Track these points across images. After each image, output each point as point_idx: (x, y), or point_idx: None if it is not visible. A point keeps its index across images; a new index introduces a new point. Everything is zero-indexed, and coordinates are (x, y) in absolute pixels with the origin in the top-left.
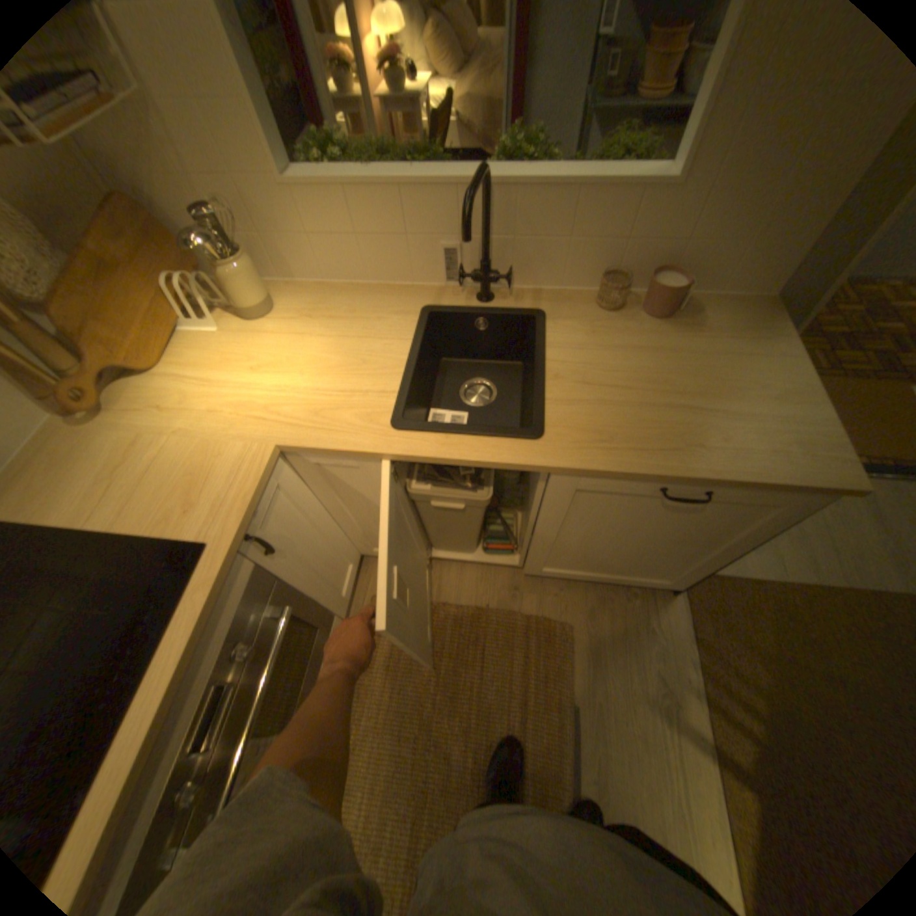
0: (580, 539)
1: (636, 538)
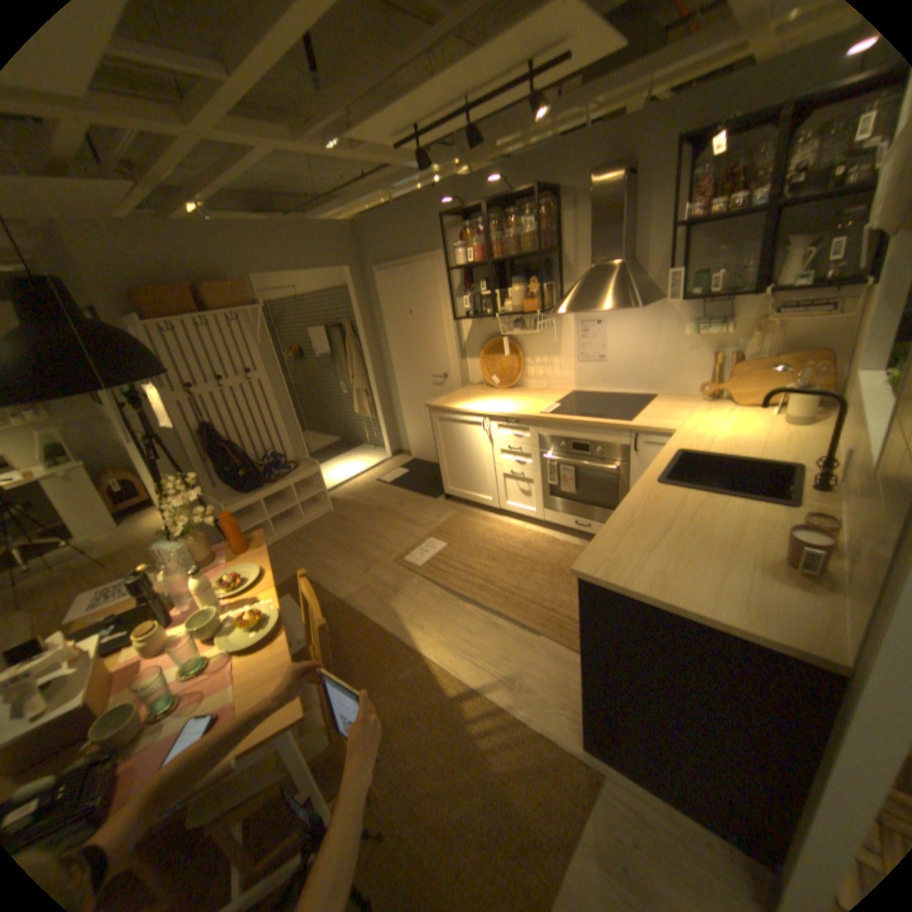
0: None
1: None
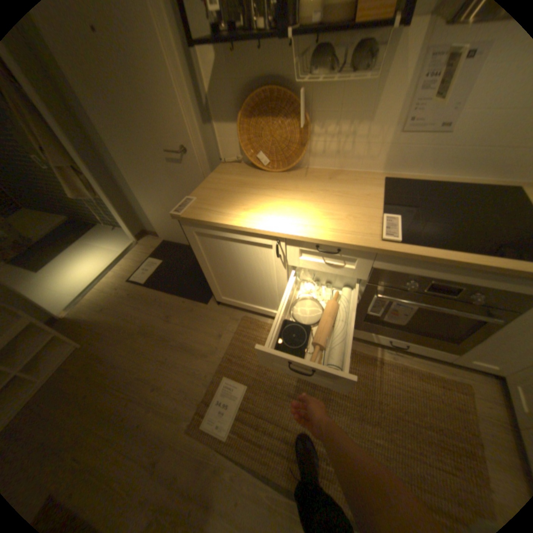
0: None
1: None
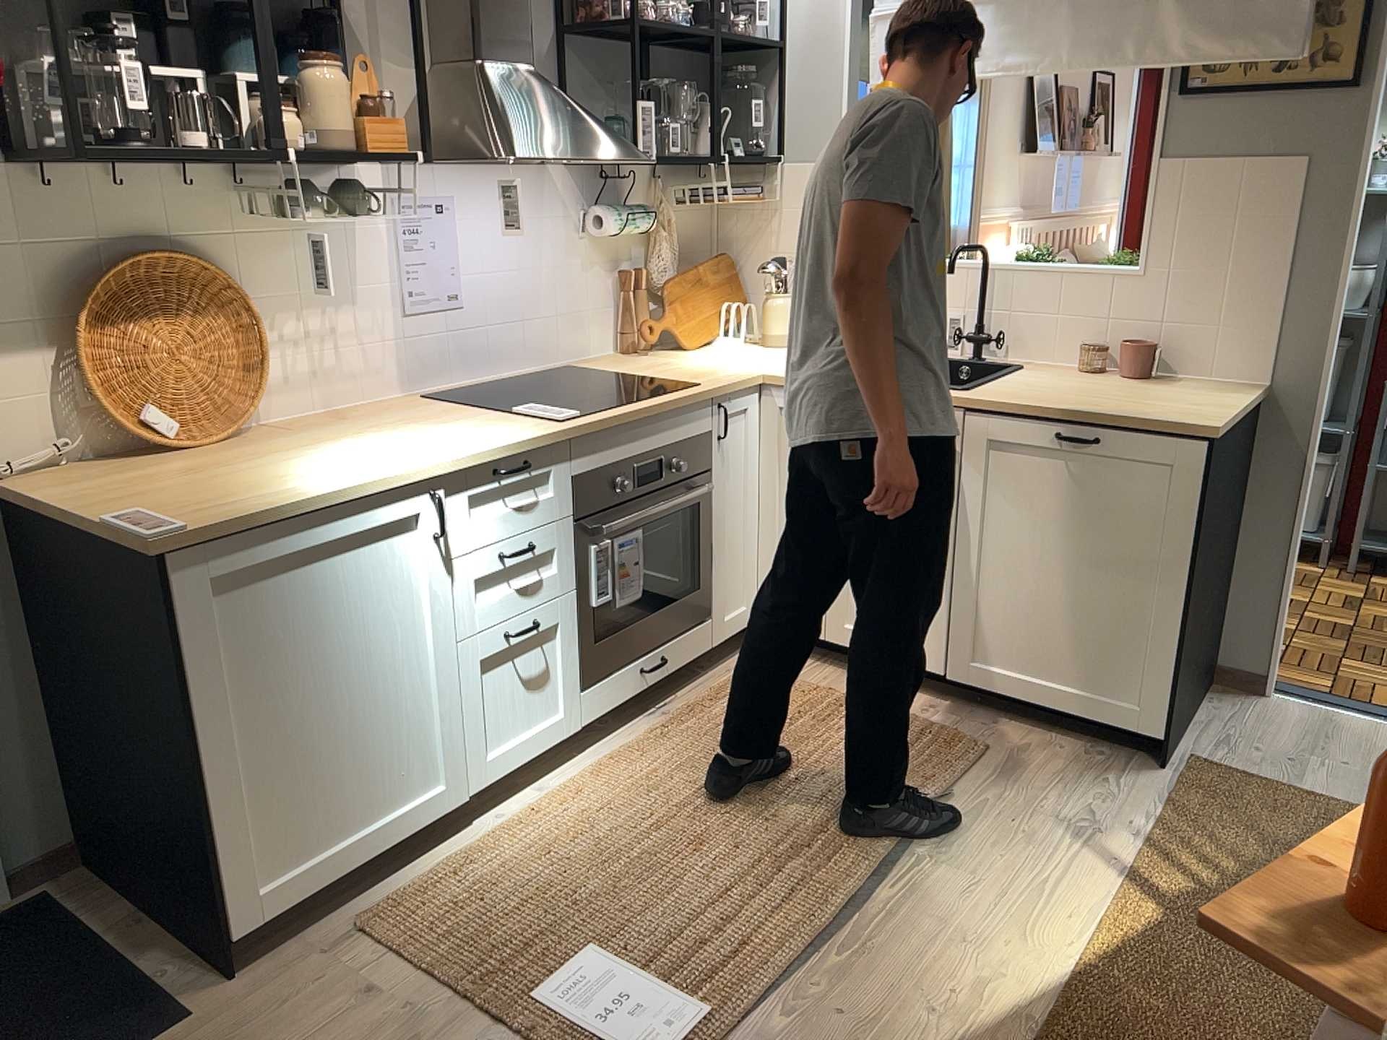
0: (1011, 559)
1: (1068, 553)
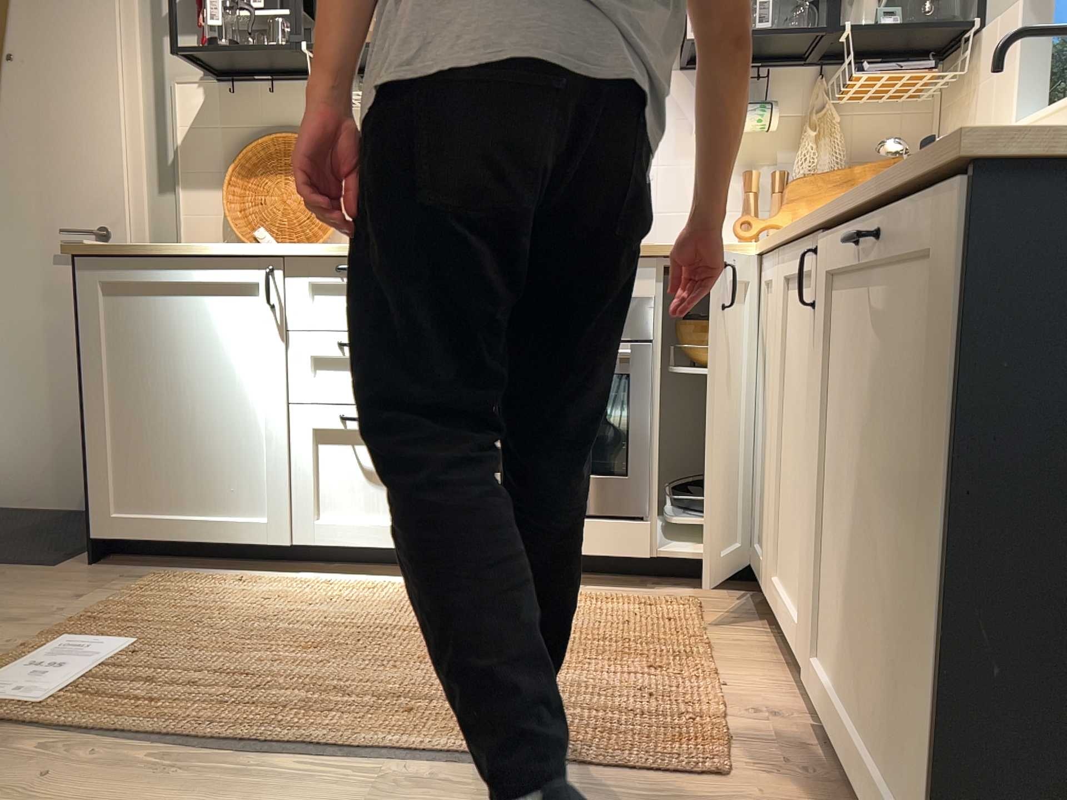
0: (848, 484)
1: (881, 472)
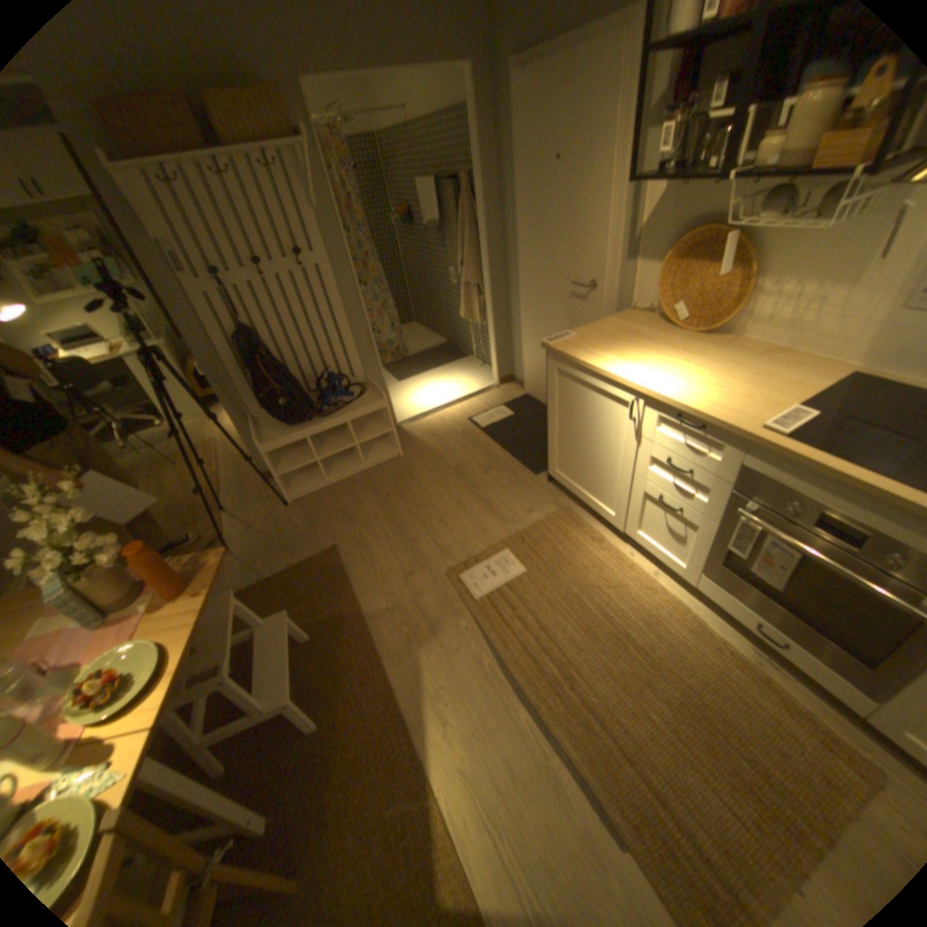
0: None
1: None
